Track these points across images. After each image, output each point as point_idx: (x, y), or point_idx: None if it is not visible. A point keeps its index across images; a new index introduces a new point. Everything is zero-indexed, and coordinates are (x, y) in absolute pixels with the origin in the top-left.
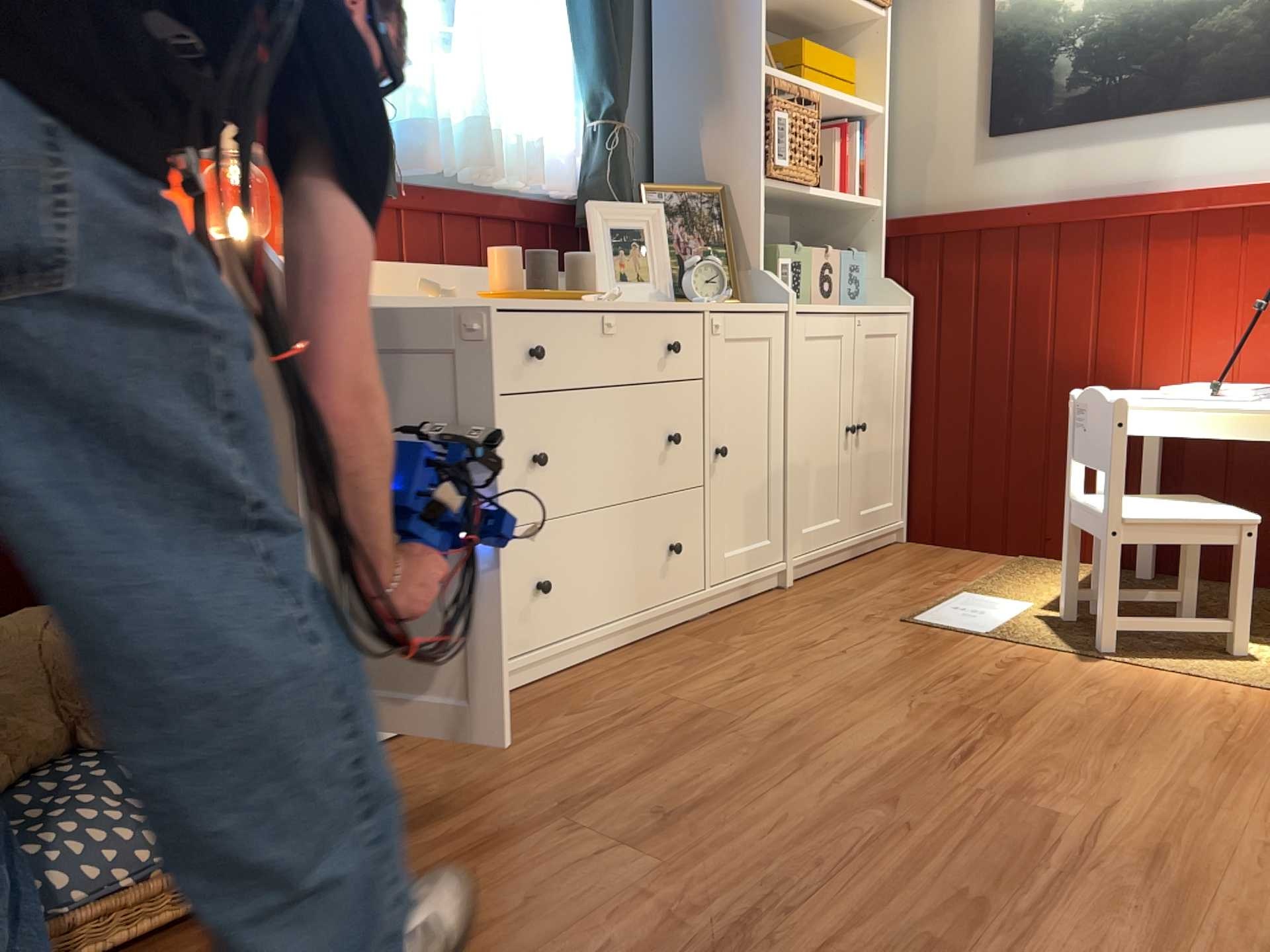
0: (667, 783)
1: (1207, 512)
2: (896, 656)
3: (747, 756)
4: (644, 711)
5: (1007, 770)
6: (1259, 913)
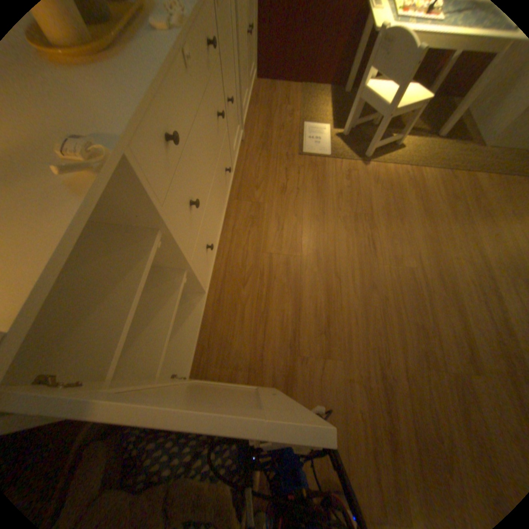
0: (309, 313)
1: (415, 95)
2: (313, 184)
3: (319, 281)
4: (265, 268)
5: (386, 249)
6: (467, 291)
